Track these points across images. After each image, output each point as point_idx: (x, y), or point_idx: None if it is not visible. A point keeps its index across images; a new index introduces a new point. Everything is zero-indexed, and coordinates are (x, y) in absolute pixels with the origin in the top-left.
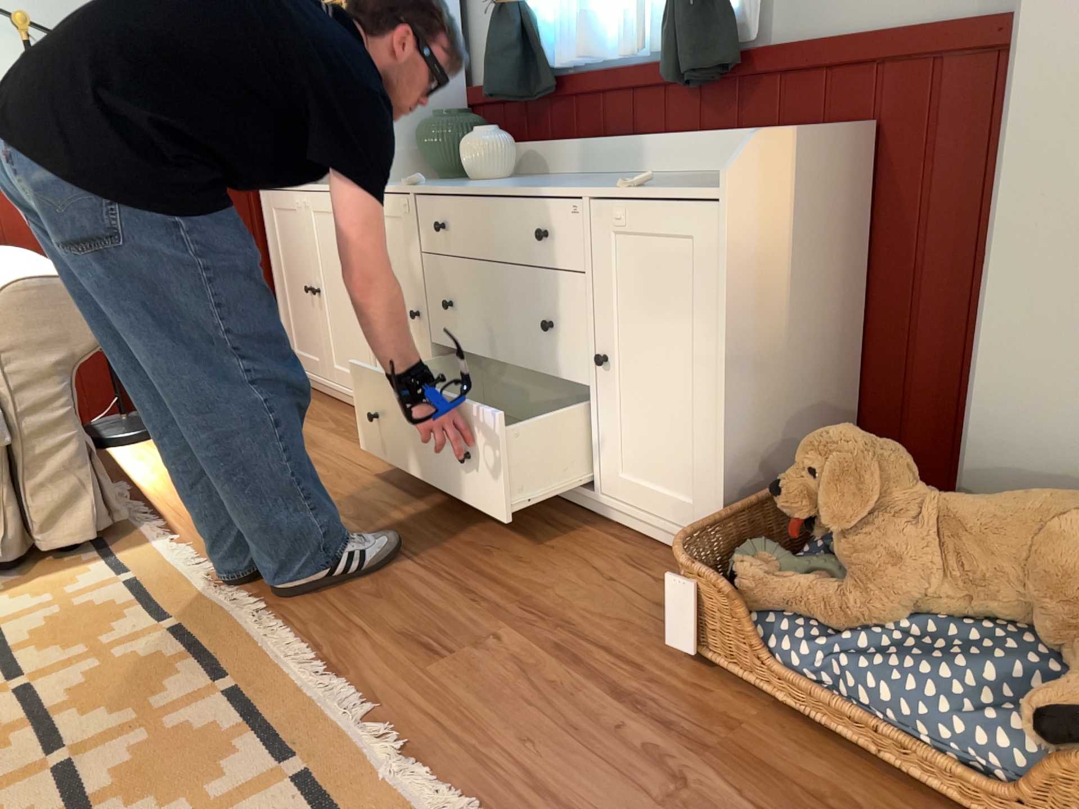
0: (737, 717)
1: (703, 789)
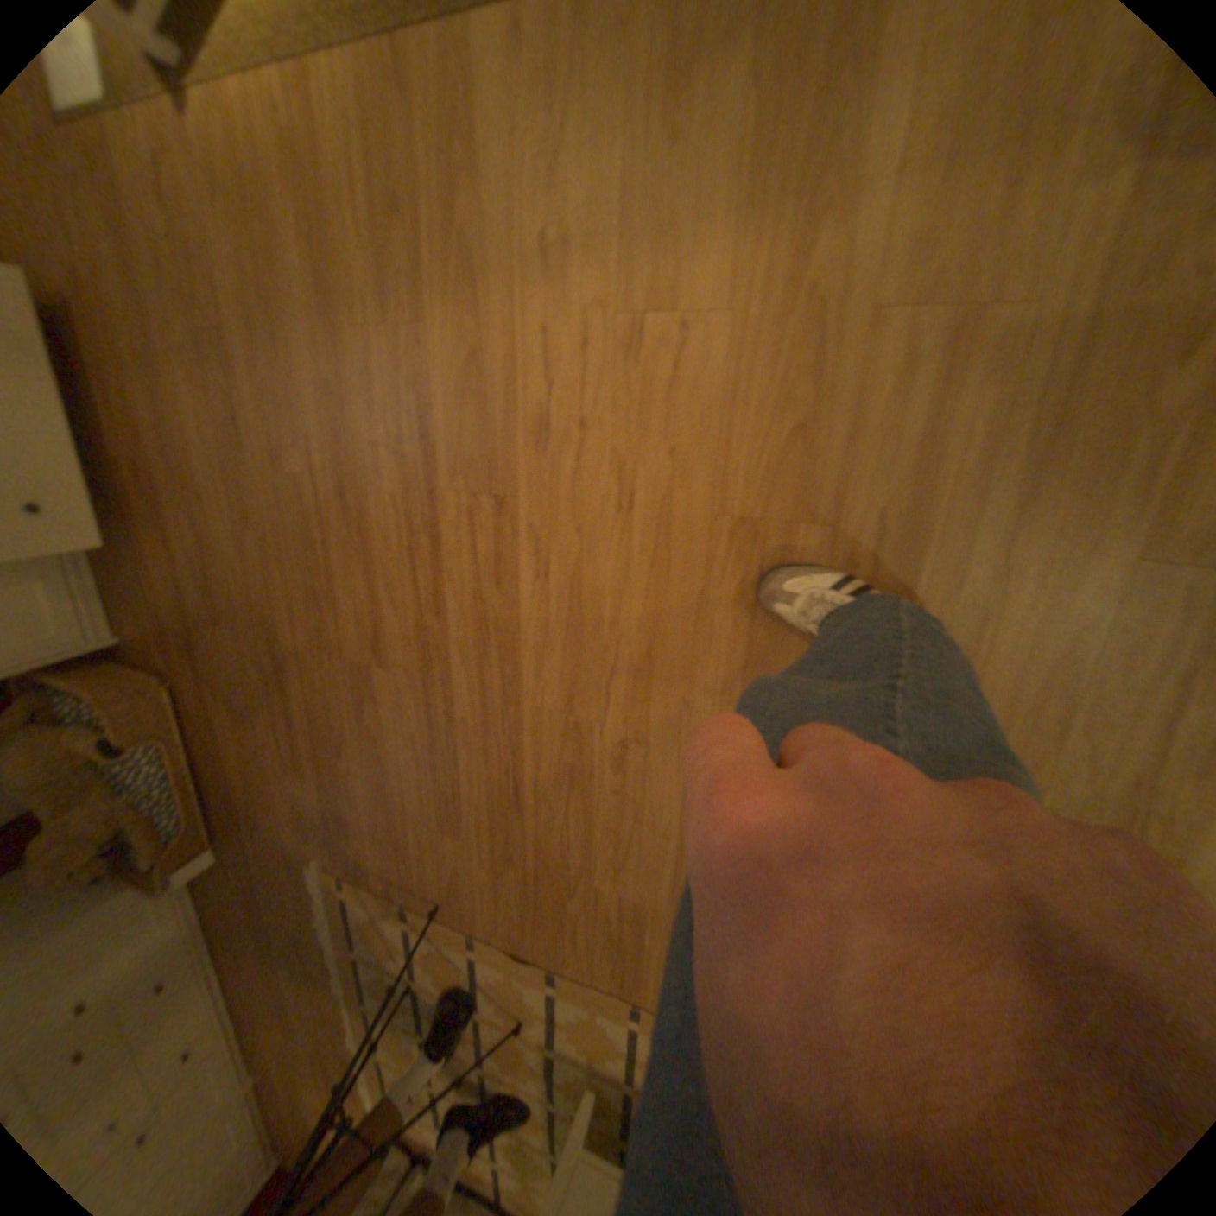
0: (211, 818)
1: (237, 818)
